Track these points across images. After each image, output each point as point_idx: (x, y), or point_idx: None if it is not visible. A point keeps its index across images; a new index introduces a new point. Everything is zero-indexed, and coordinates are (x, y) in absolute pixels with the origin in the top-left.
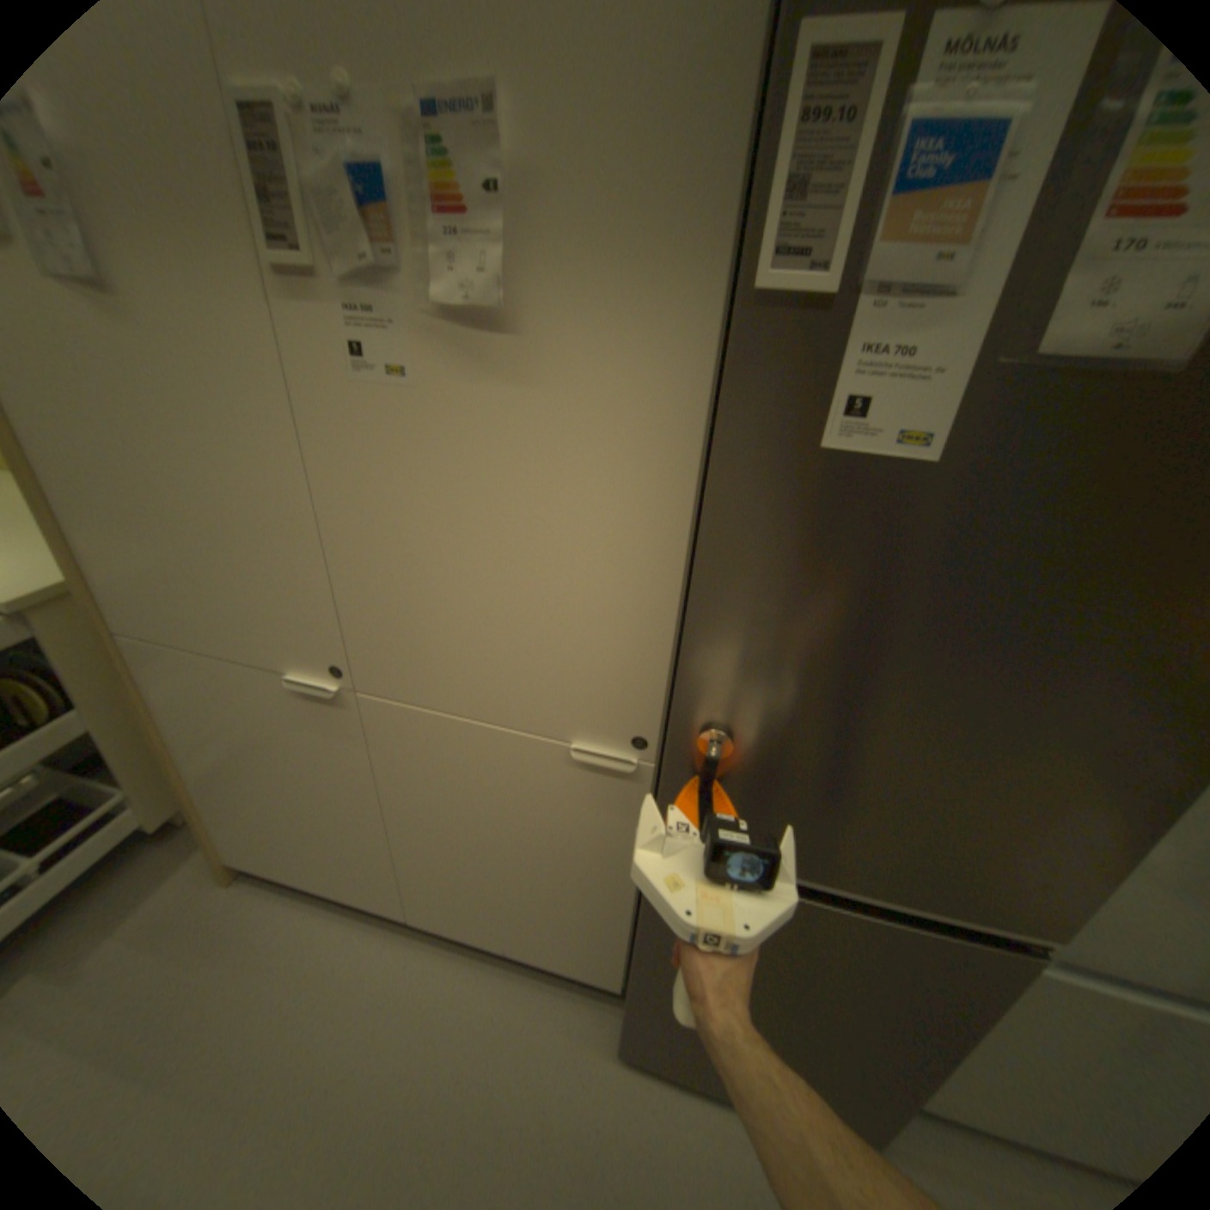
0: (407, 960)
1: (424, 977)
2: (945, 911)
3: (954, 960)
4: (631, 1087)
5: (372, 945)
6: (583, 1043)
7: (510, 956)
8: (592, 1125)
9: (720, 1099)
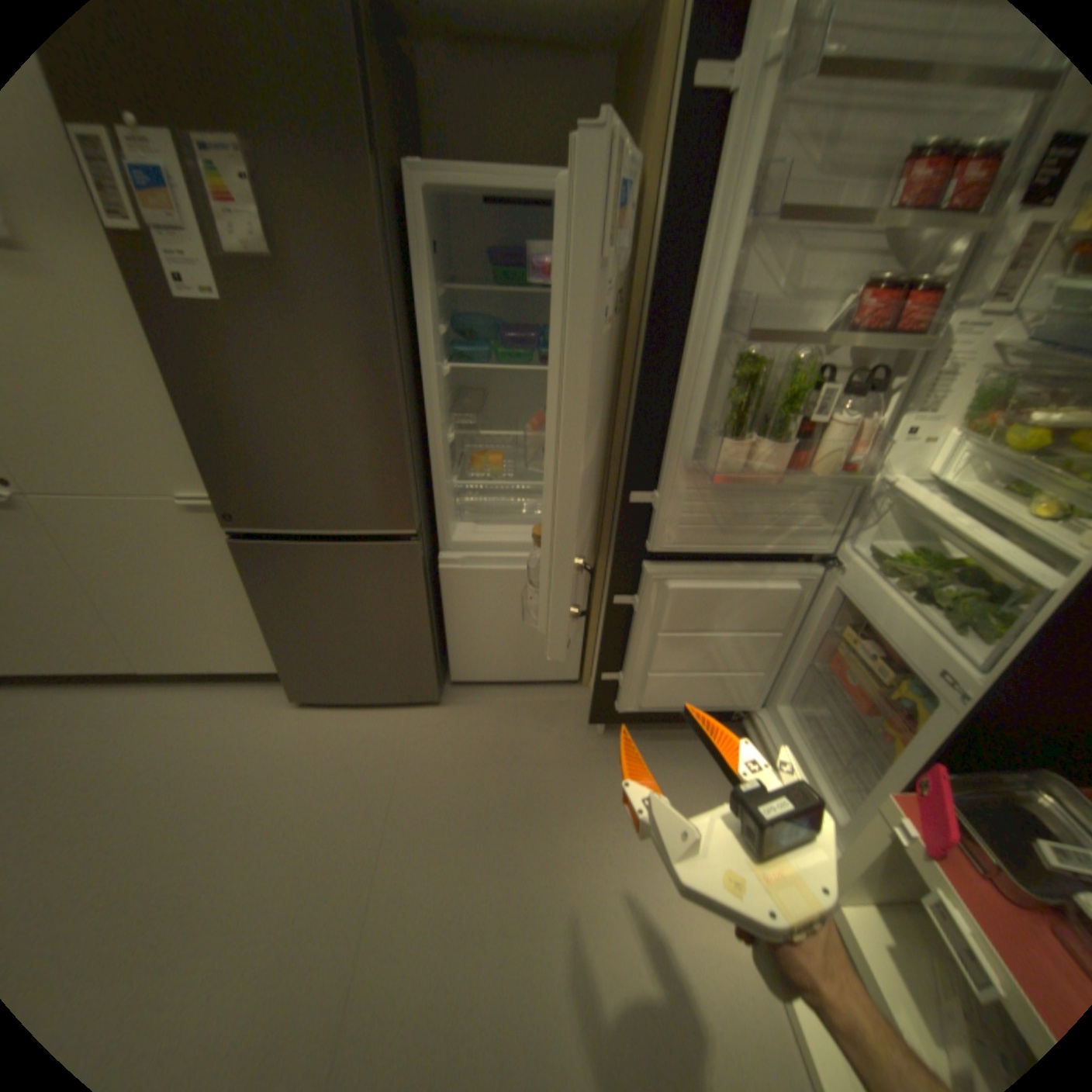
0: (144, 697)
1: (158, 702)
2: (380, 536)
3: (384, 555)
4: (300, 715)
5: (116, 696)
6: (271, 704)
7: (216, 672)
8: (272, 734)
9: (355, 706)
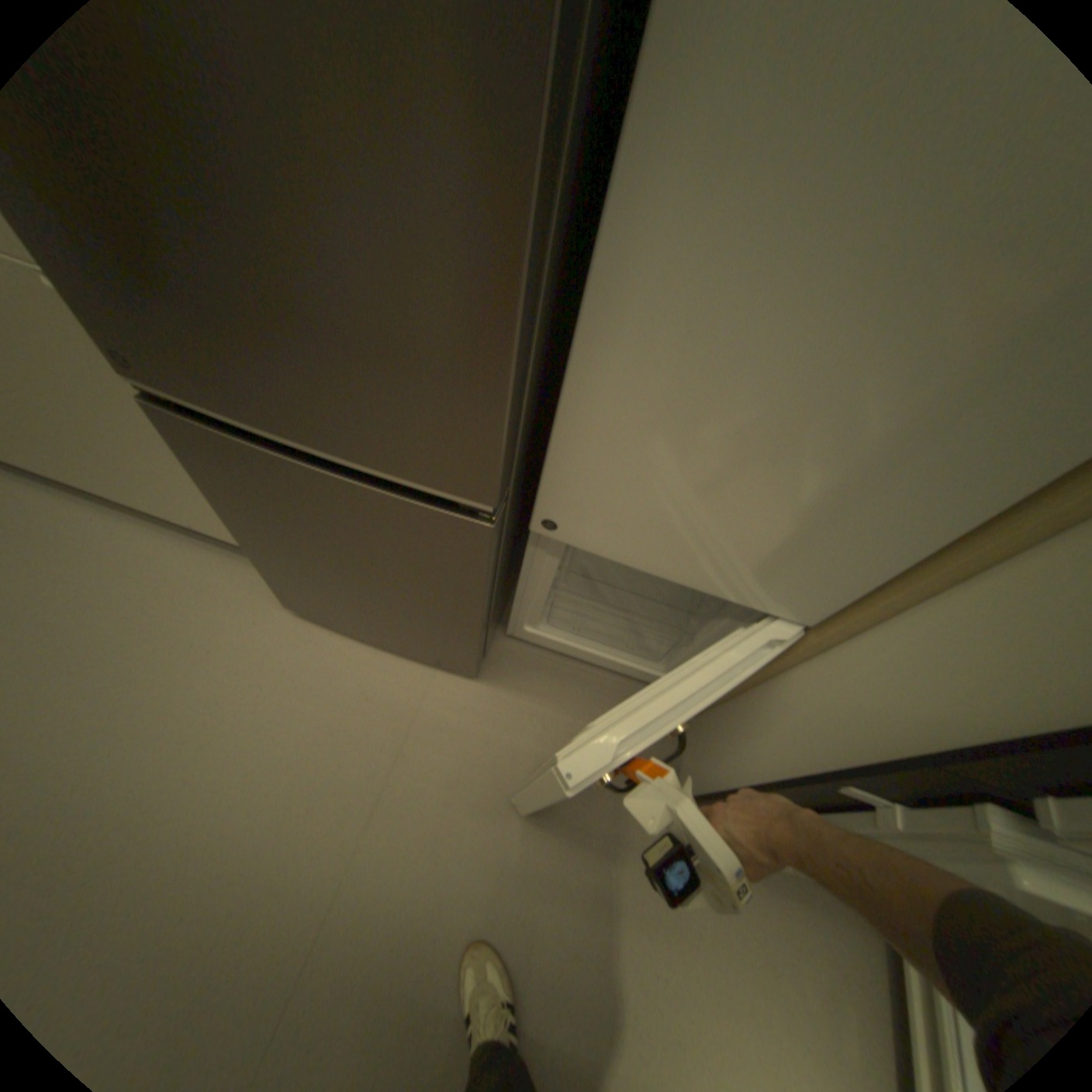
0: (118, 527)
1: (131, 541)
2: (424, 478)
3: (423, 520)
4: (296, 626)
5: (85, 514)
6: (265, 596)
7: (200, 530)
8: (255, 644)
9: (367, 638)
